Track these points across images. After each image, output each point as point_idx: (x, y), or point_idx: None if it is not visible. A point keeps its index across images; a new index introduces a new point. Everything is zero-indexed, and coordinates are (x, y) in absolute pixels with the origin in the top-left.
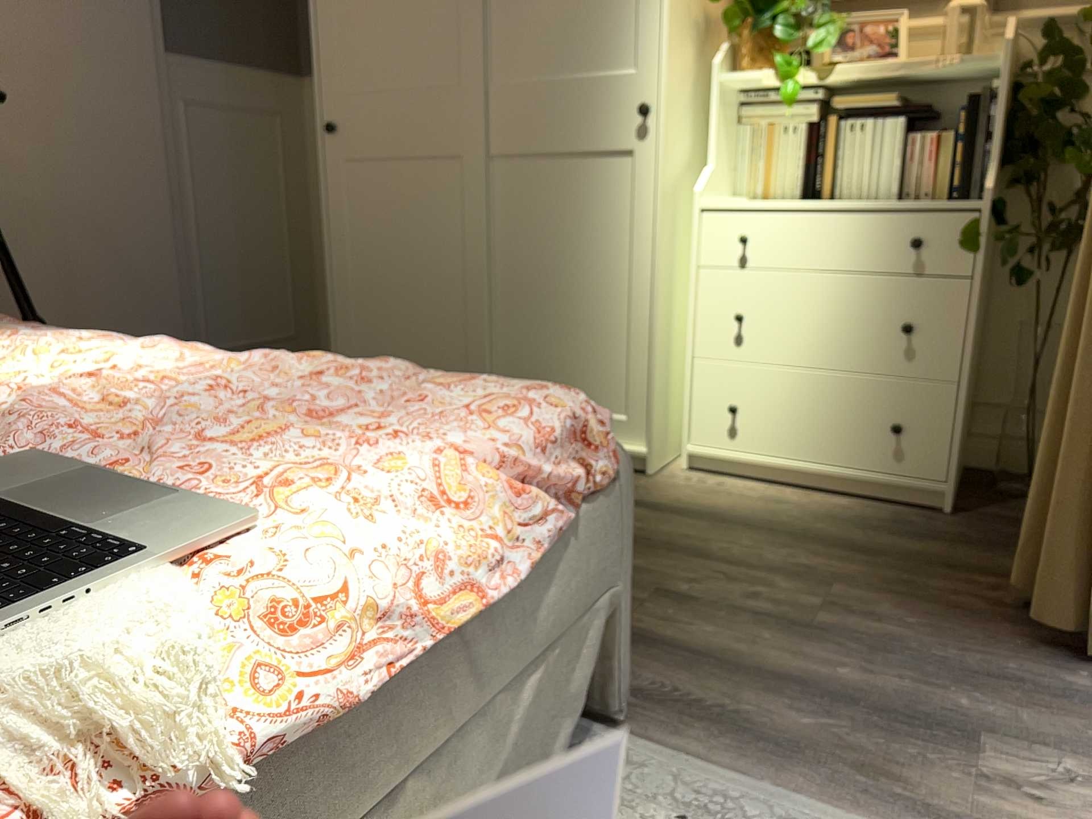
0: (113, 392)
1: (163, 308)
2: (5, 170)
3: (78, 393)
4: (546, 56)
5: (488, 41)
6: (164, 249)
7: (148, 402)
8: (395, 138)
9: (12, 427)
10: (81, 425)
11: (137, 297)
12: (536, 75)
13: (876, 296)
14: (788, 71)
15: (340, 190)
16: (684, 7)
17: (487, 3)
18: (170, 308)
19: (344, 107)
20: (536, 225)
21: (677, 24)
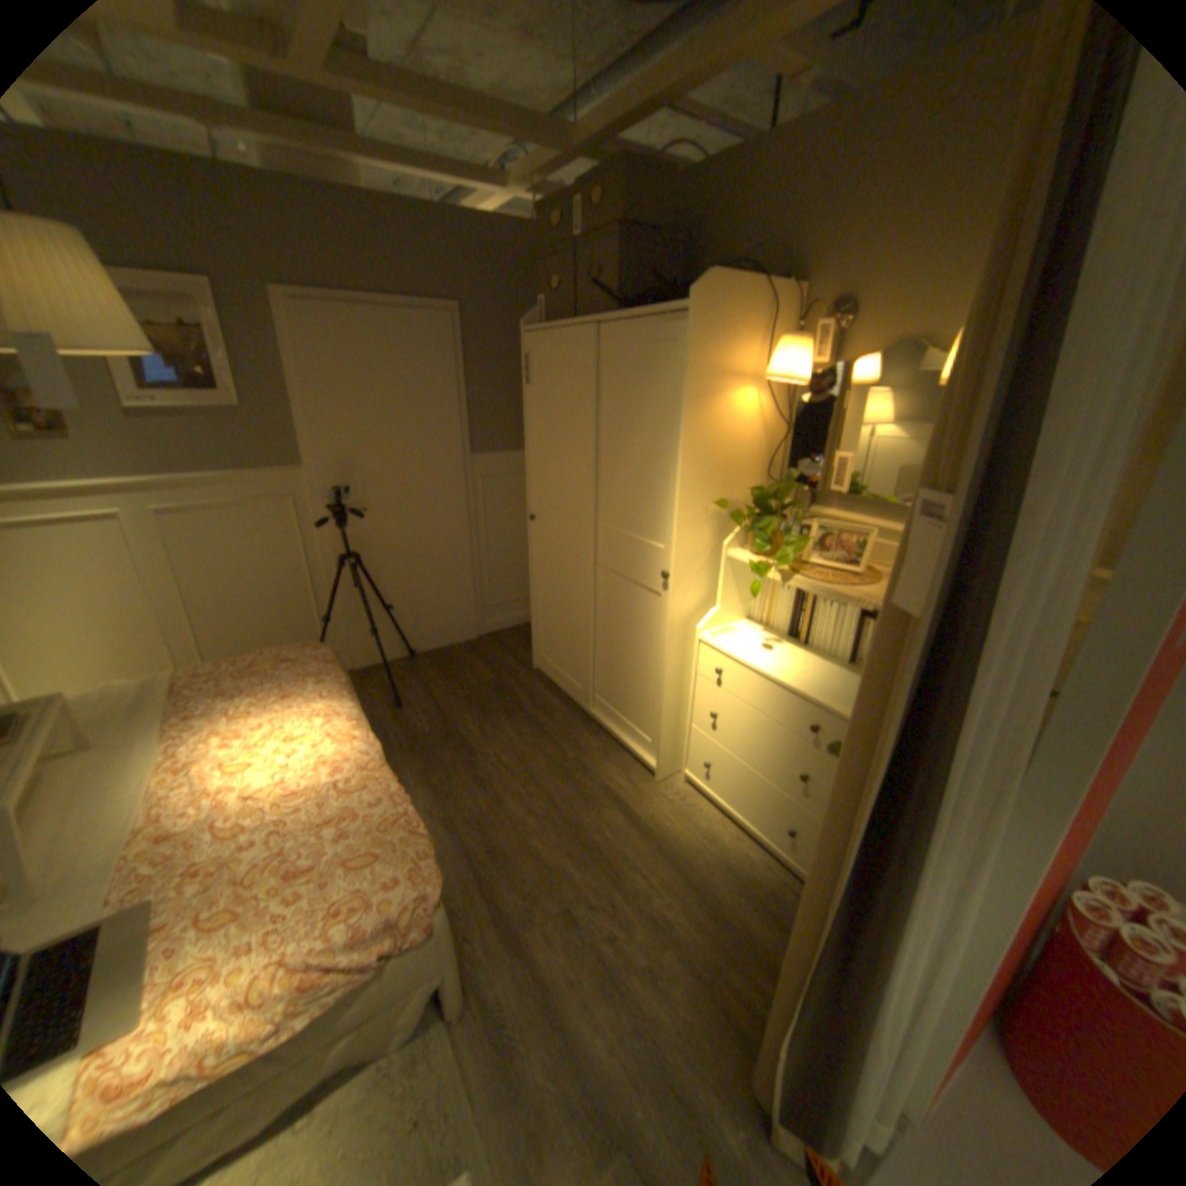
0: (252, 810)
1: (462, 589)
2: (379, 533)
3: (246, 802)
4: (623, 519)
5: (598, 499)
6: (463, 559)
7: (261, 820)
8: (557, 536)
9: (191, 843)
10: (217, 844)
11: (447, 584)
12: (619, 528)
13: (789, 744)
14: (761, 570)
15: (536, 552)
16: (700, 511)
17: (598, 476)
18: (466, 588)
19: (538, 509)
20: (616, 613)
21: (689, 526)
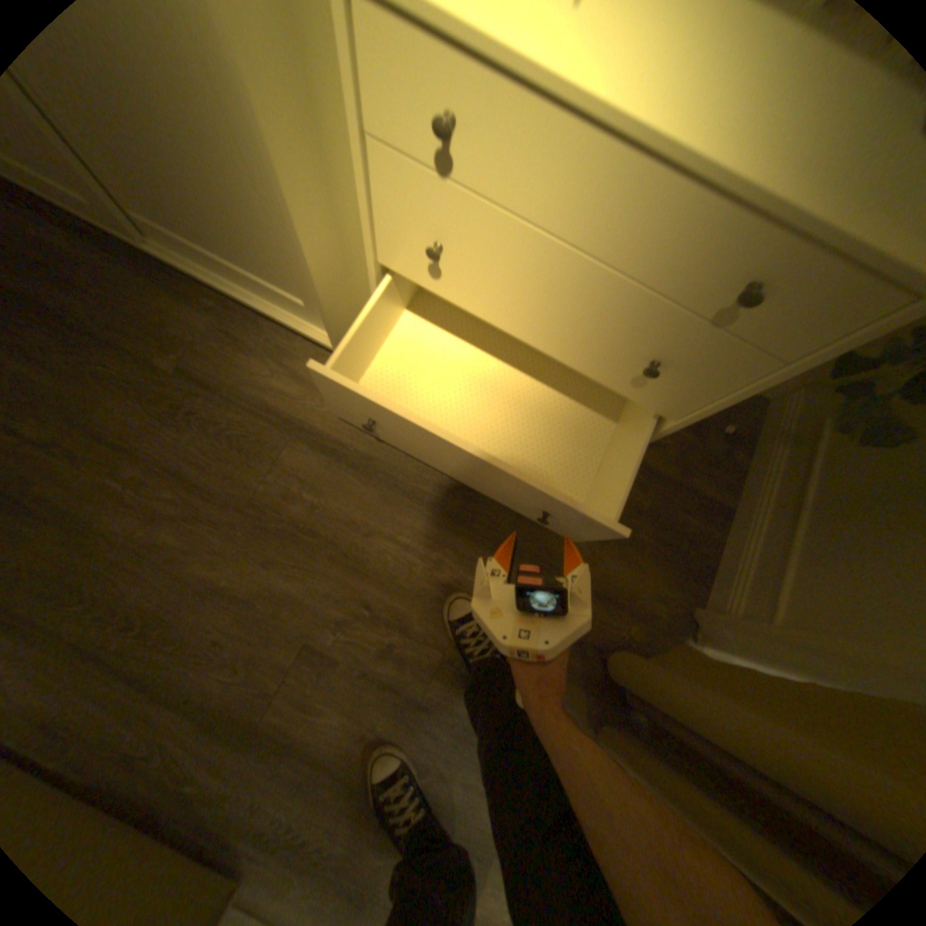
0: None
1: None
2: None
3: None
4: None
5: None
6: None
7: None
8: None
9: None
10: None
11: None
12: None
13: (635, 316)
14: None
15: None
16: None
17: None
18: None
19: None
20: None
21: None
